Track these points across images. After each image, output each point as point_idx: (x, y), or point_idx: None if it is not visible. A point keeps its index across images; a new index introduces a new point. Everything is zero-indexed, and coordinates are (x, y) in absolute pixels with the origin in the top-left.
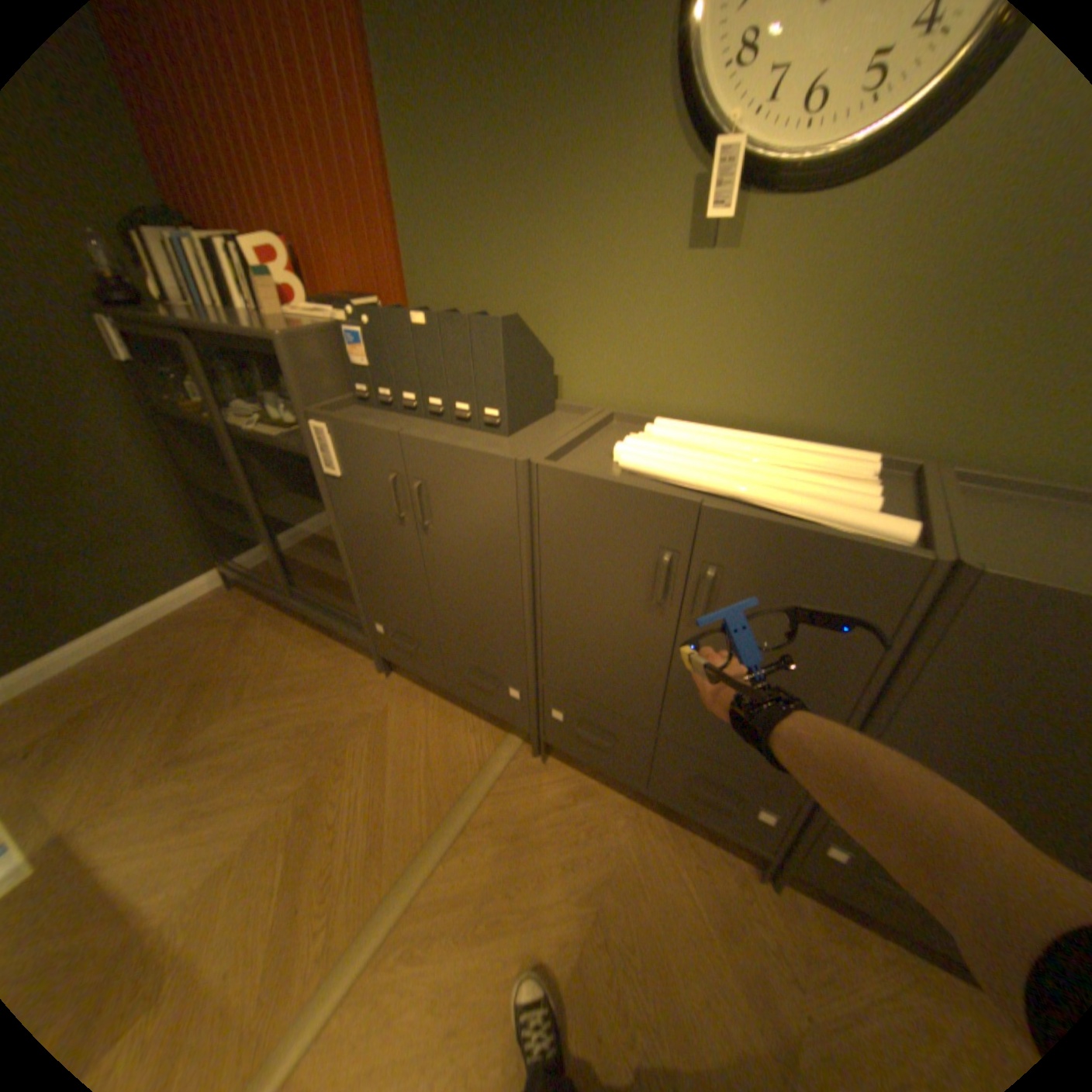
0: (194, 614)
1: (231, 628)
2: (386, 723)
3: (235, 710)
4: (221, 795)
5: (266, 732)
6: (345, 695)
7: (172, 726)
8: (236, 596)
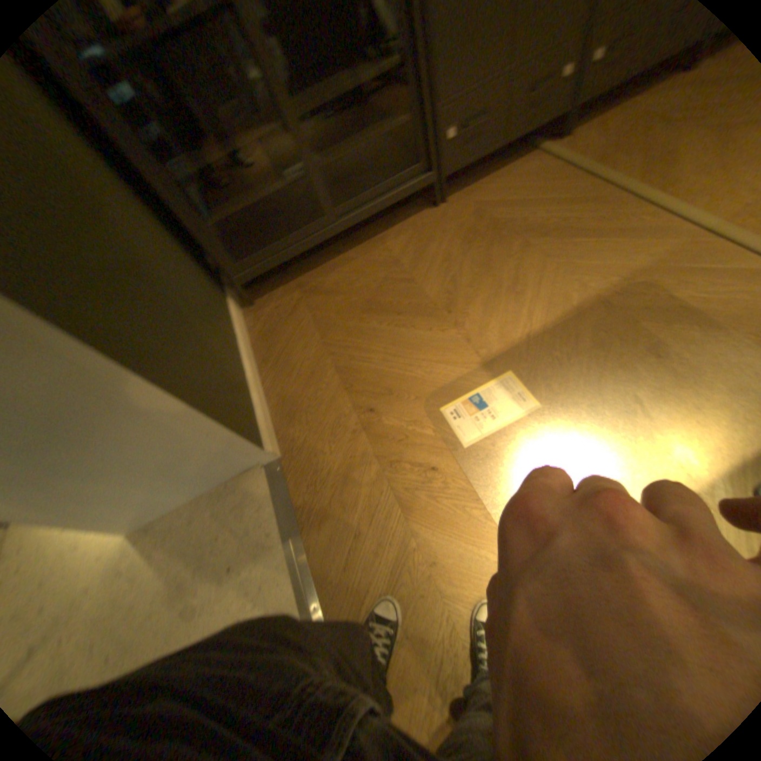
0: (269, 325)
1: (313, 296)
2: (492, 200)
3: (420, 280)
4: (505, 276)
5: (458, 260)
6: (449, 222)
7: (410, 316)
8: (269, 299)
